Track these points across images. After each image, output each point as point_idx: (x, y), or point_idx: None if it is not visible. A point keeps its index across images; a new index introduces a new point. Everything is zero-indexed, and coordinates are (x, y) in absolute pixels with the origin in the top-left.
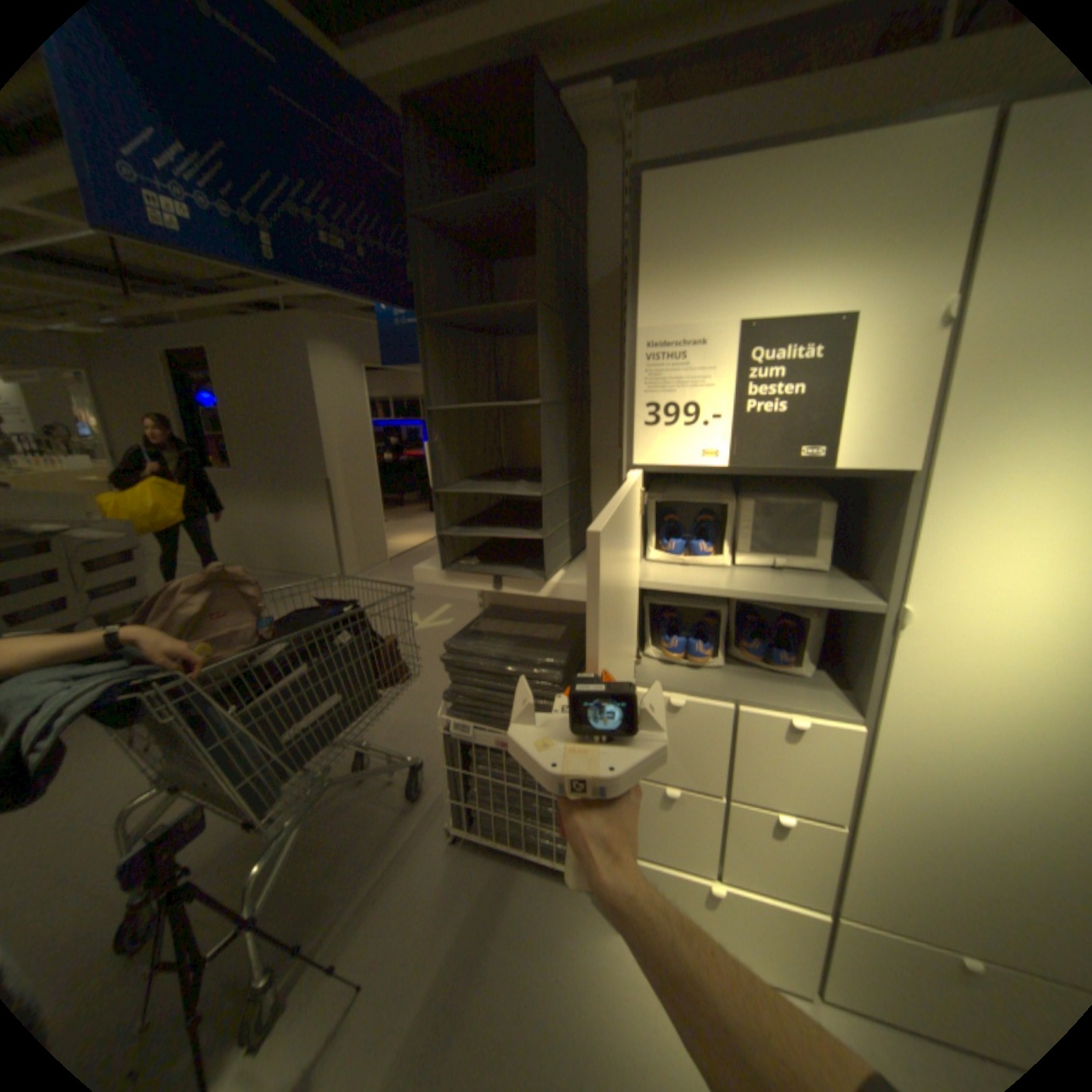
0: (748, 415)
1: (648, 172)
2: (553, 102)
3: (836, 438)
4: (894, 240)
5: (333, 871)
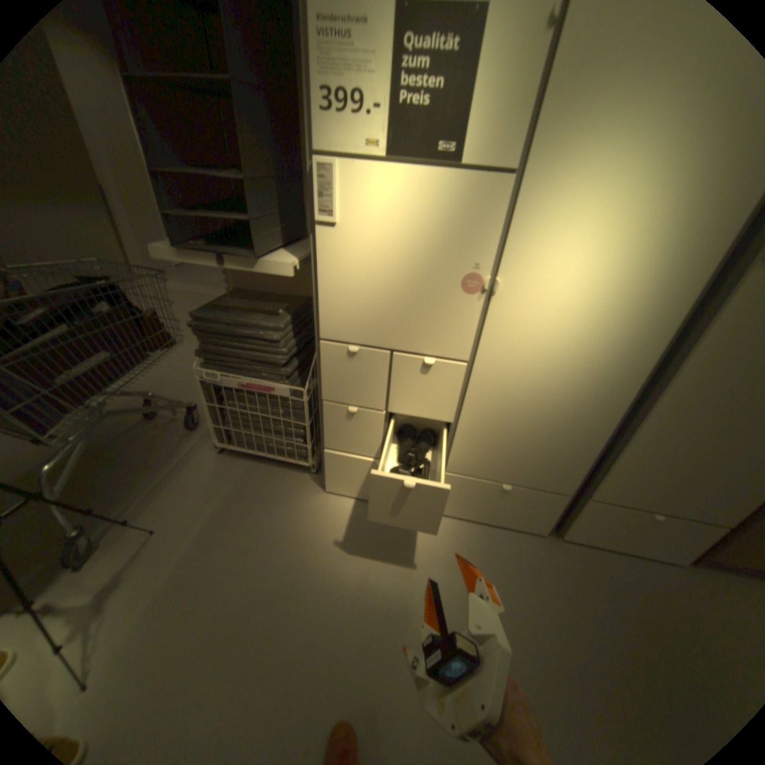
0: (401, 107)
1: None
2: None
3: (463, 136)
4: None
5: (133, 472)
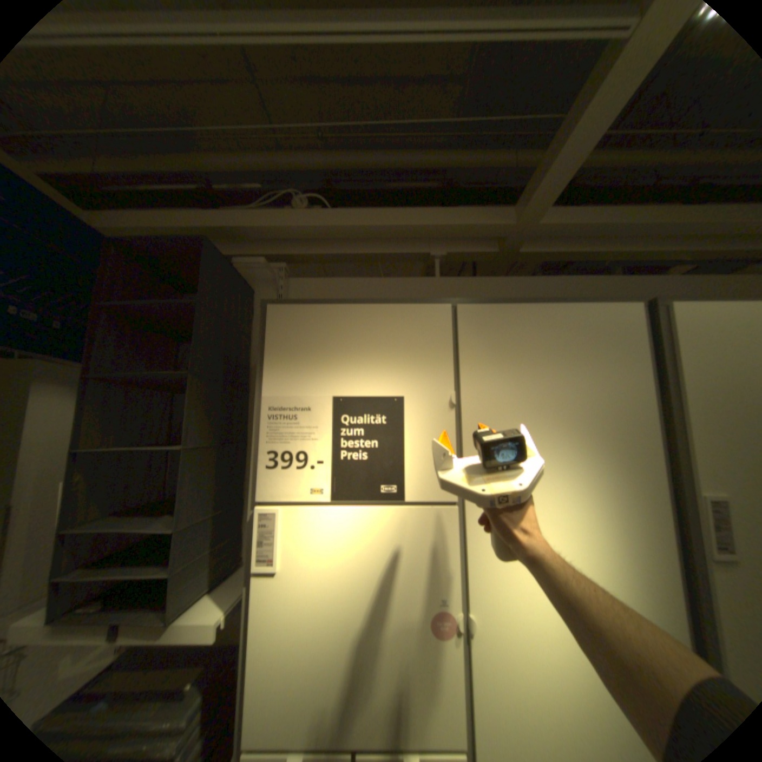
0: (342, 461)
1: (272, 304)
2: (223, 261)
3: (402, 479)
4: (416, 358)
5: None
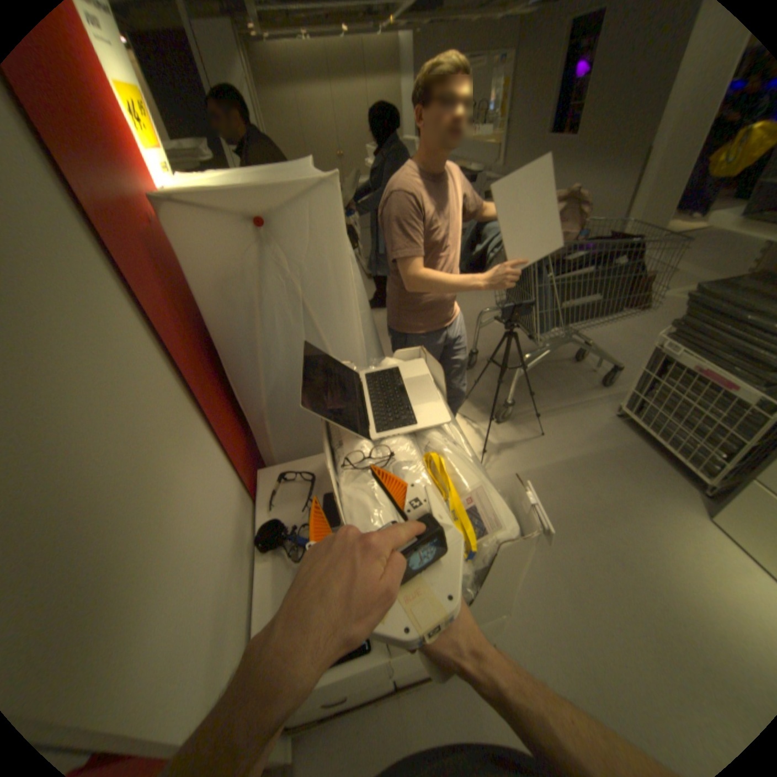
0: None
1: None
2: None
3: None
4: None
5: (549, 390)
